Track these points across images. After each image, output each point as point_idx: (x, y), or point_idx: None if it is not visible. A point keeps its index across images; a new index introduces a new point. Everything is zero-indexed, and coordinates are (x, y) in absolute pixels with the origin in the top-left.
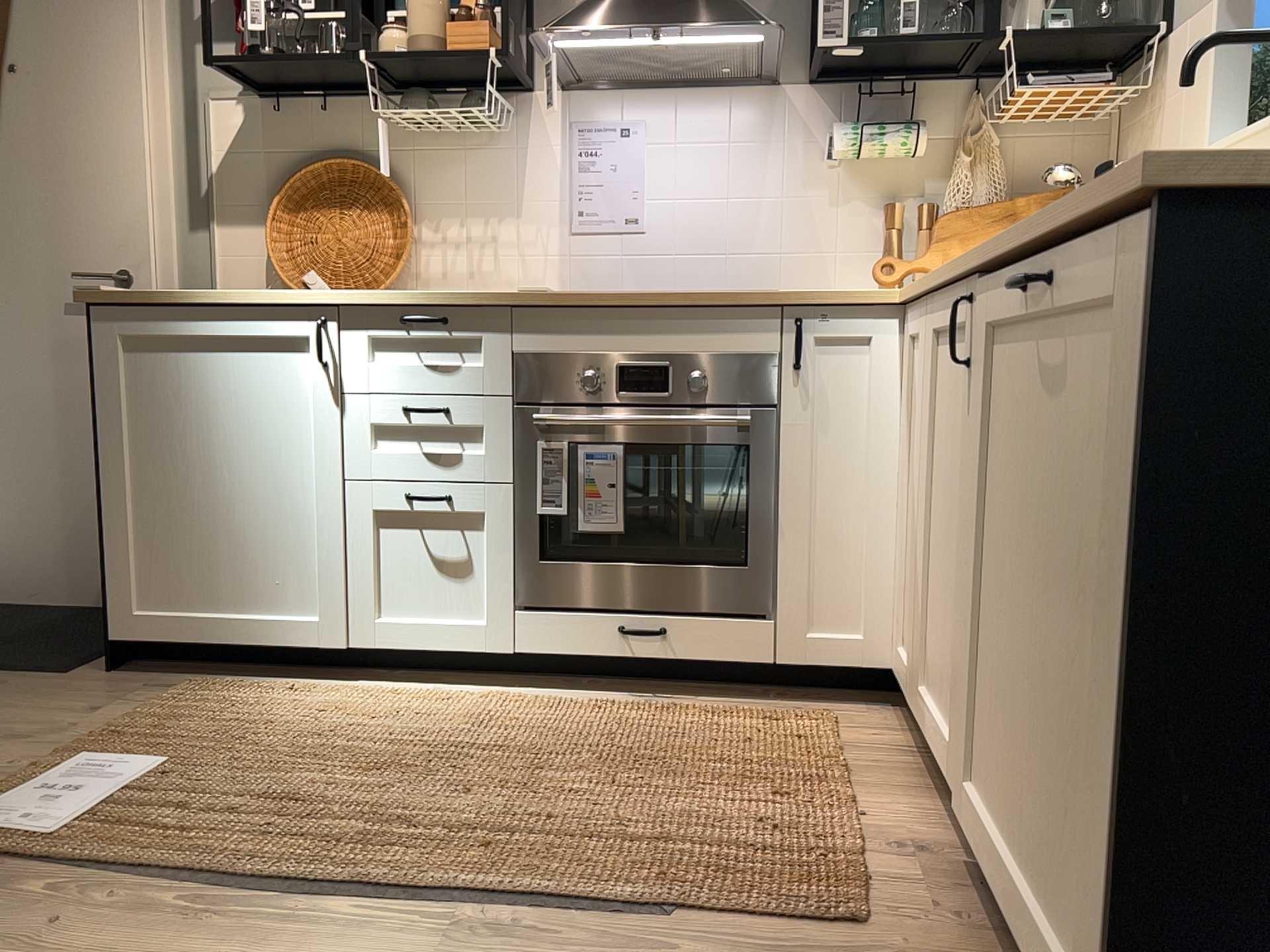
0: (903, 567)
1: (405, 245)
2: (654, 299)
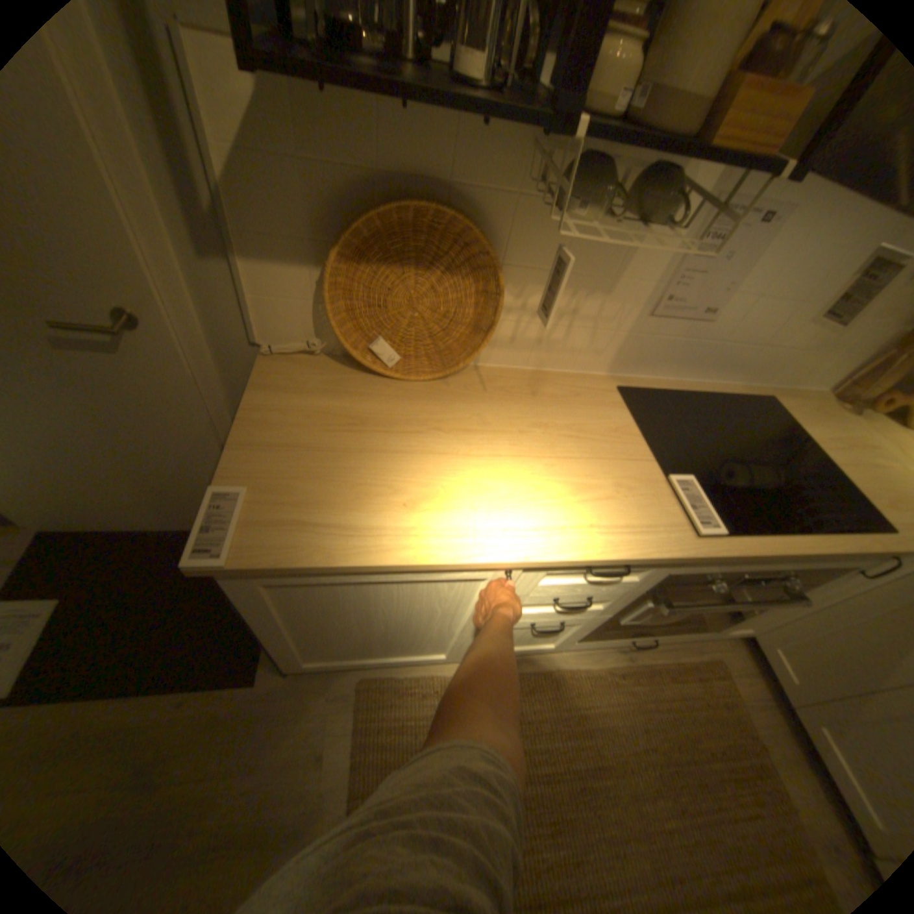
0: (809, 630)
1: (495, 324)
2: (817, 556)
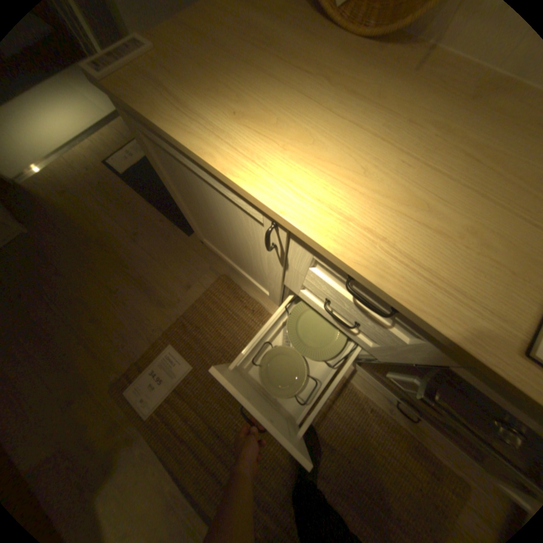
0: None
1: None
2: None
